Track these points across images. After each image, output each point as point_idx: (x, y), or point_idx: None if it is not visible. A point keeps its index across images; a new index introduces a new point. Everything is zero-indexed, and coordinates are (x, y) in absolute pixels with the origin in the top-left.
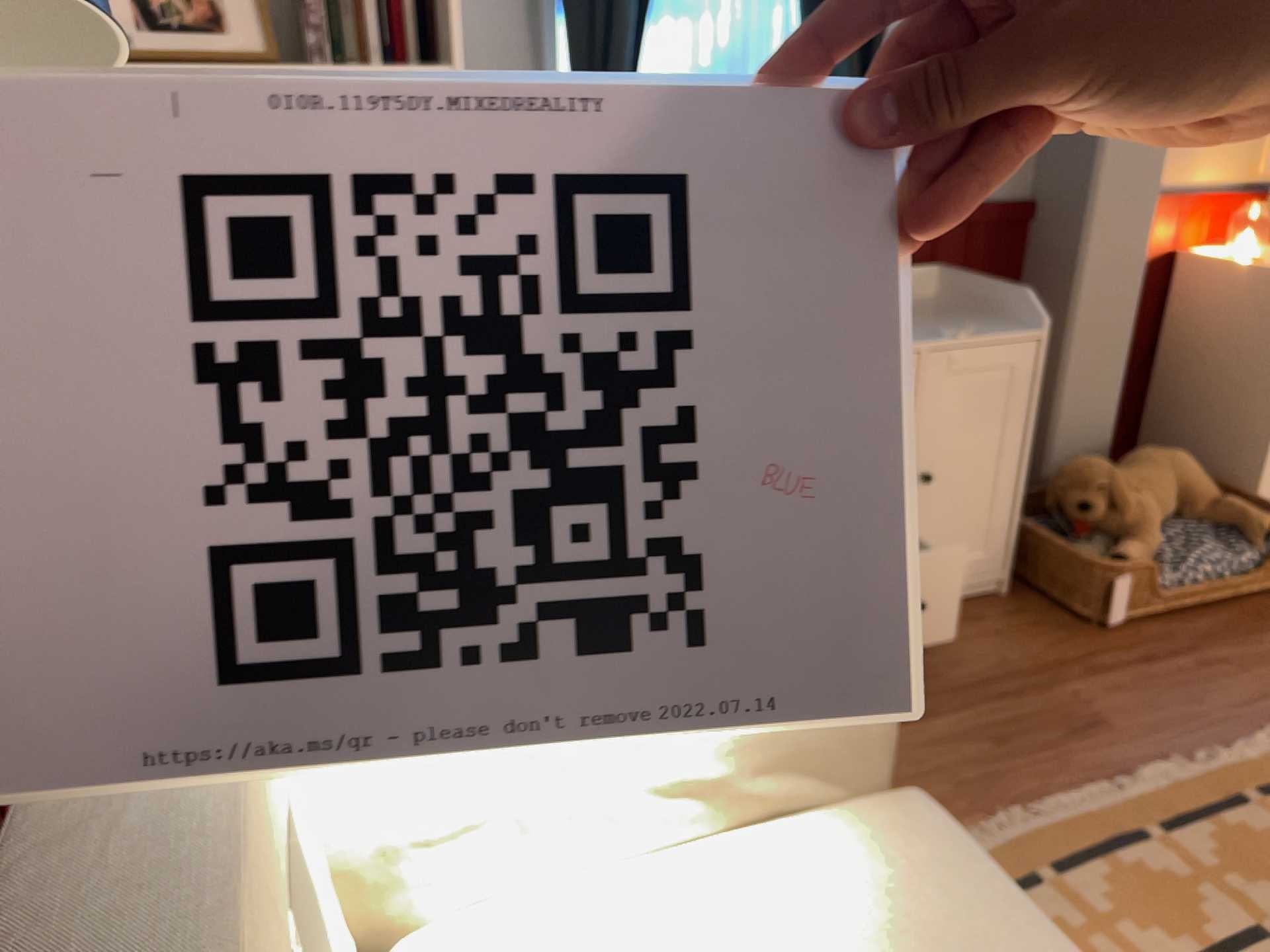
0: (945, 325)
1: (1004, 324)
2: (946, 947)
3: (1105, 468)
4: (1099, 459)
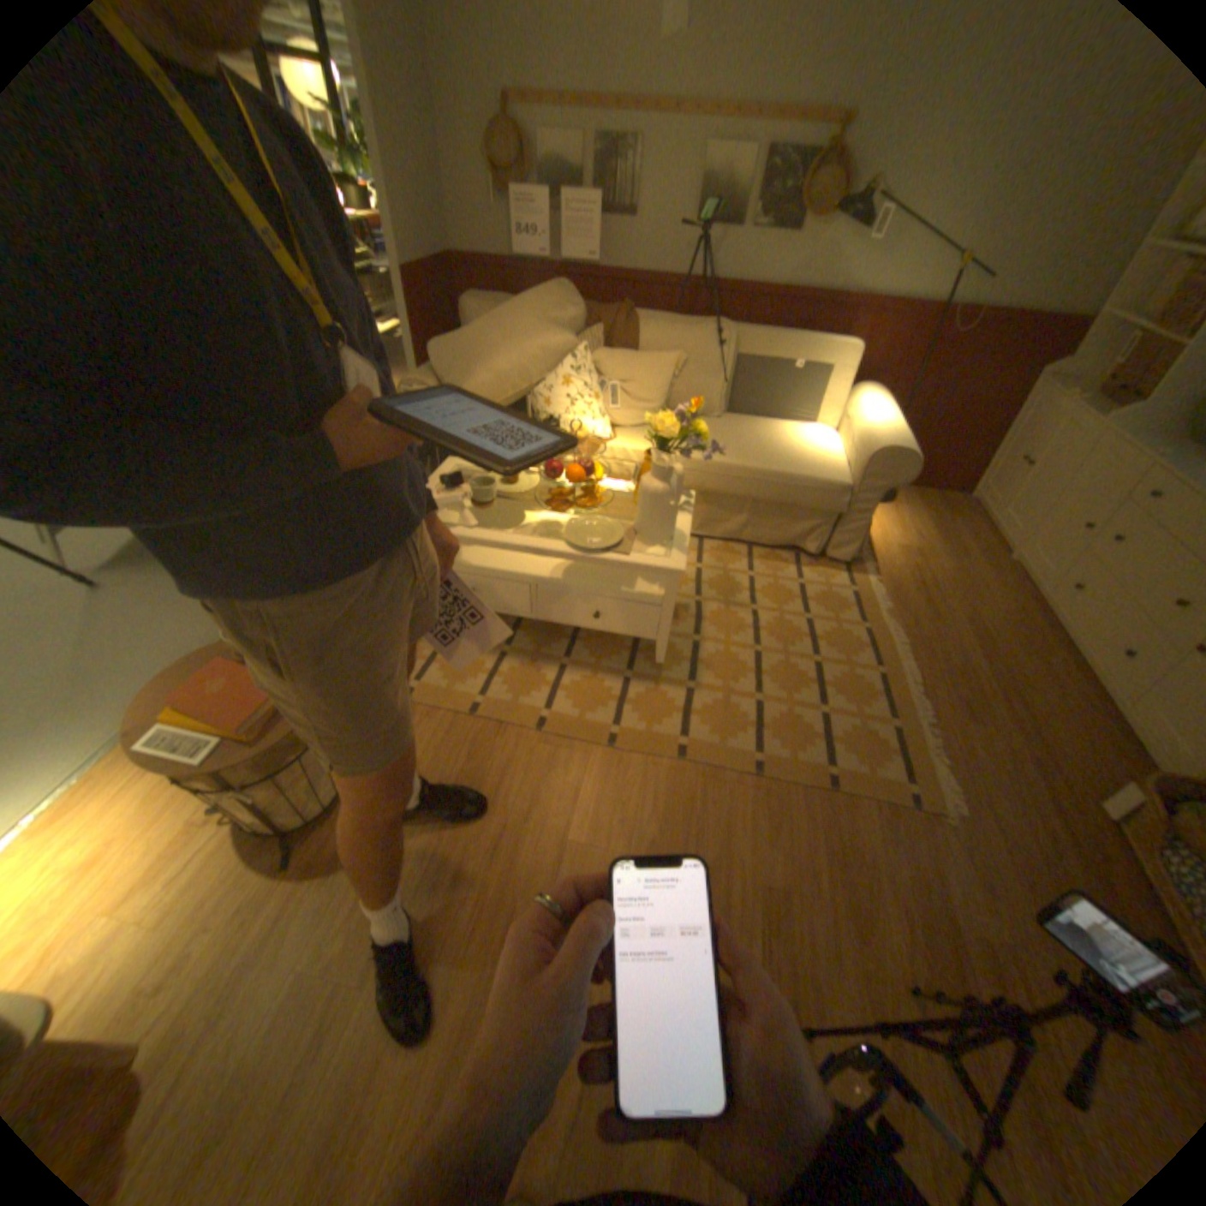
0: None
1: None
2: (797, 463)
3: None
4: None
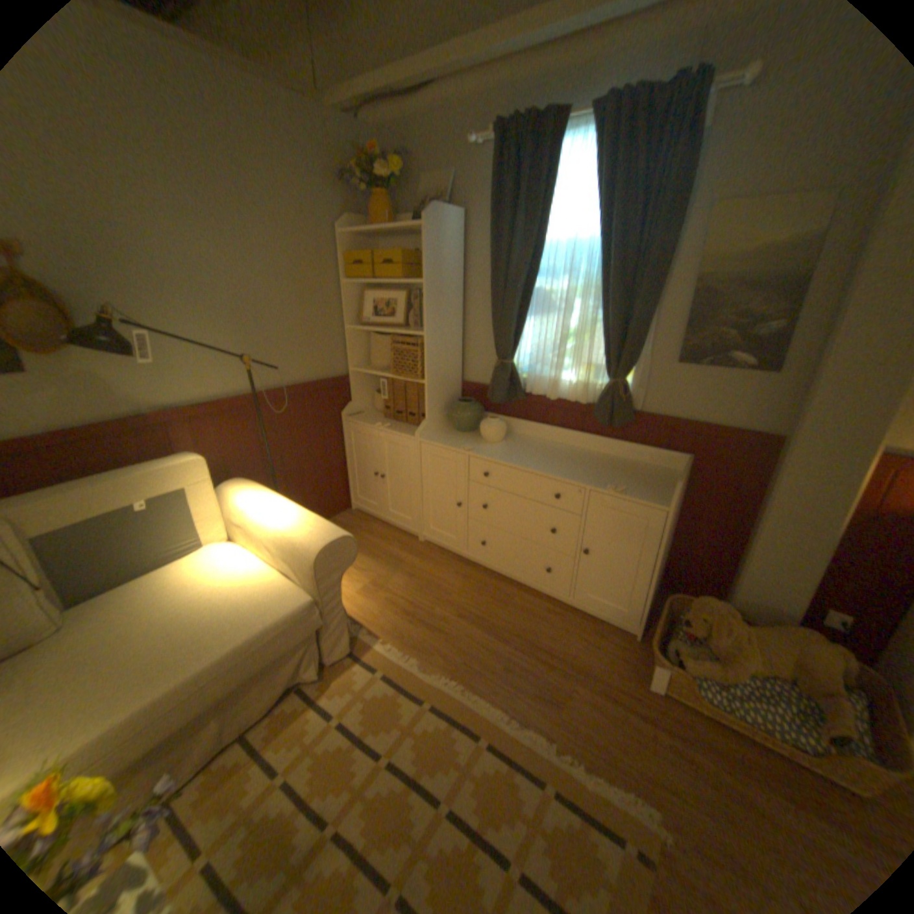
0: (631, 484)
1: (663, 497)
2: (236, 619)
3: (719, 612)
4: (728, 607)
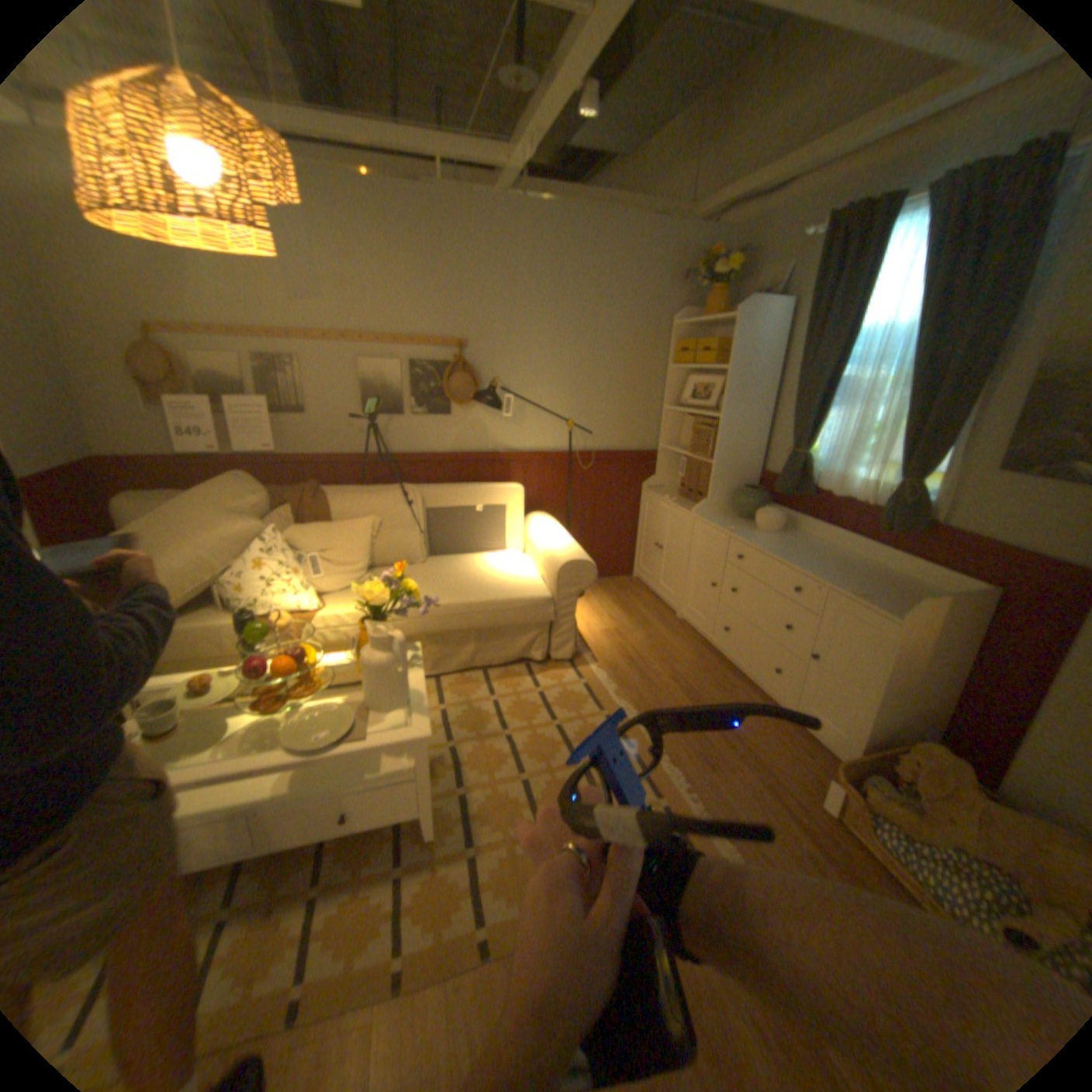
0: (885, 596)
1: (912, 614)
2: (502, 588)
3: (941, 762)
4: (961, 765)
